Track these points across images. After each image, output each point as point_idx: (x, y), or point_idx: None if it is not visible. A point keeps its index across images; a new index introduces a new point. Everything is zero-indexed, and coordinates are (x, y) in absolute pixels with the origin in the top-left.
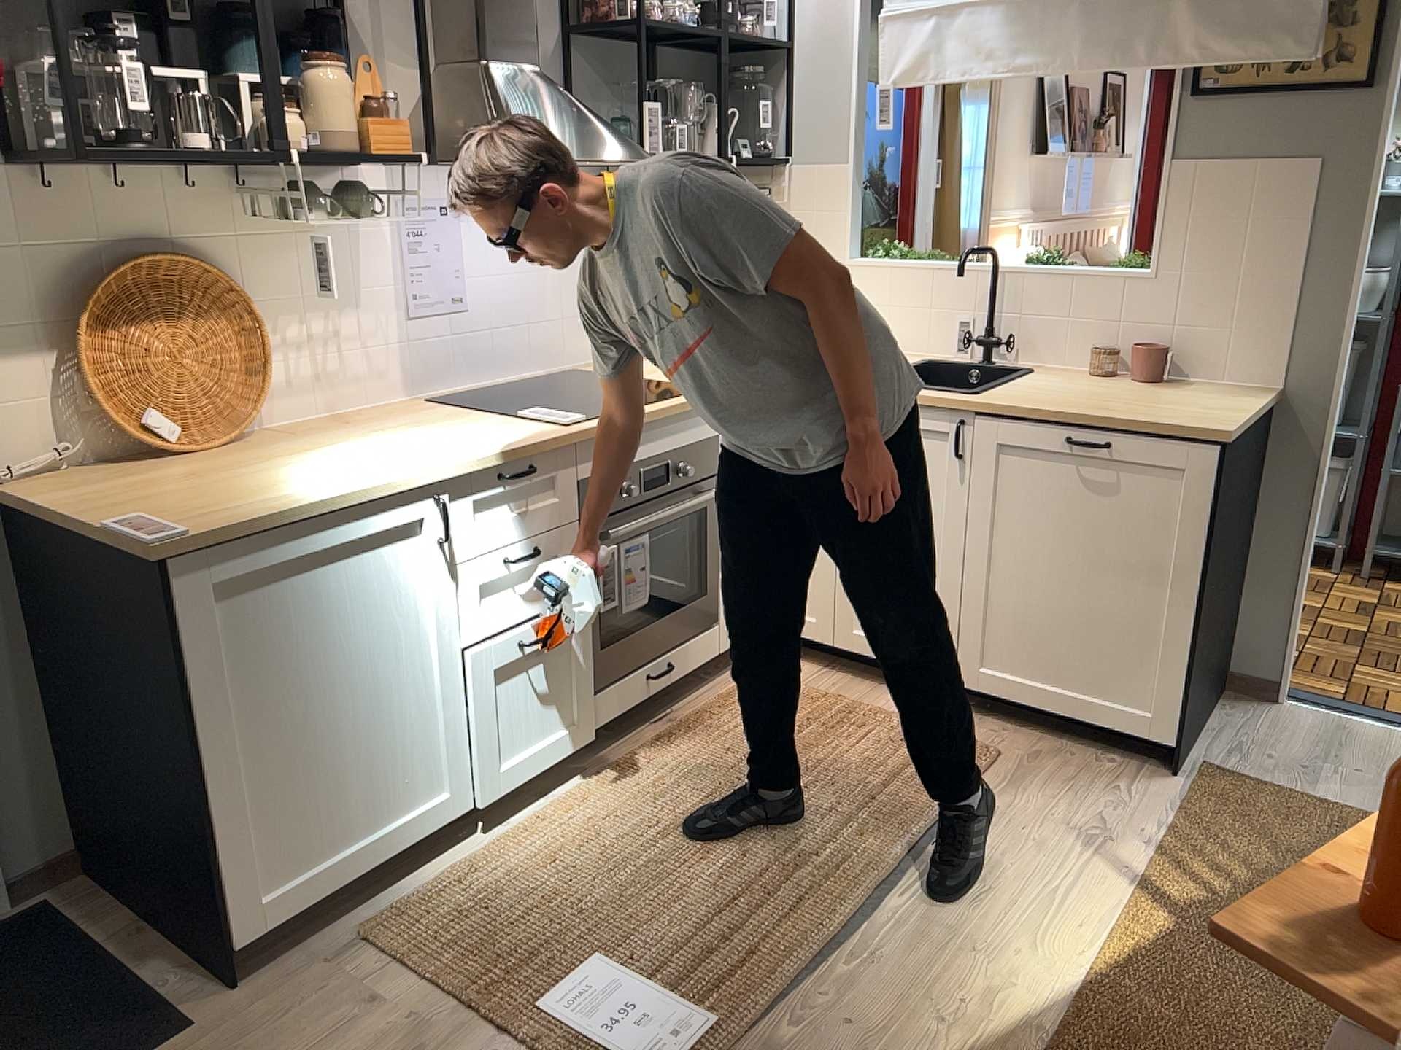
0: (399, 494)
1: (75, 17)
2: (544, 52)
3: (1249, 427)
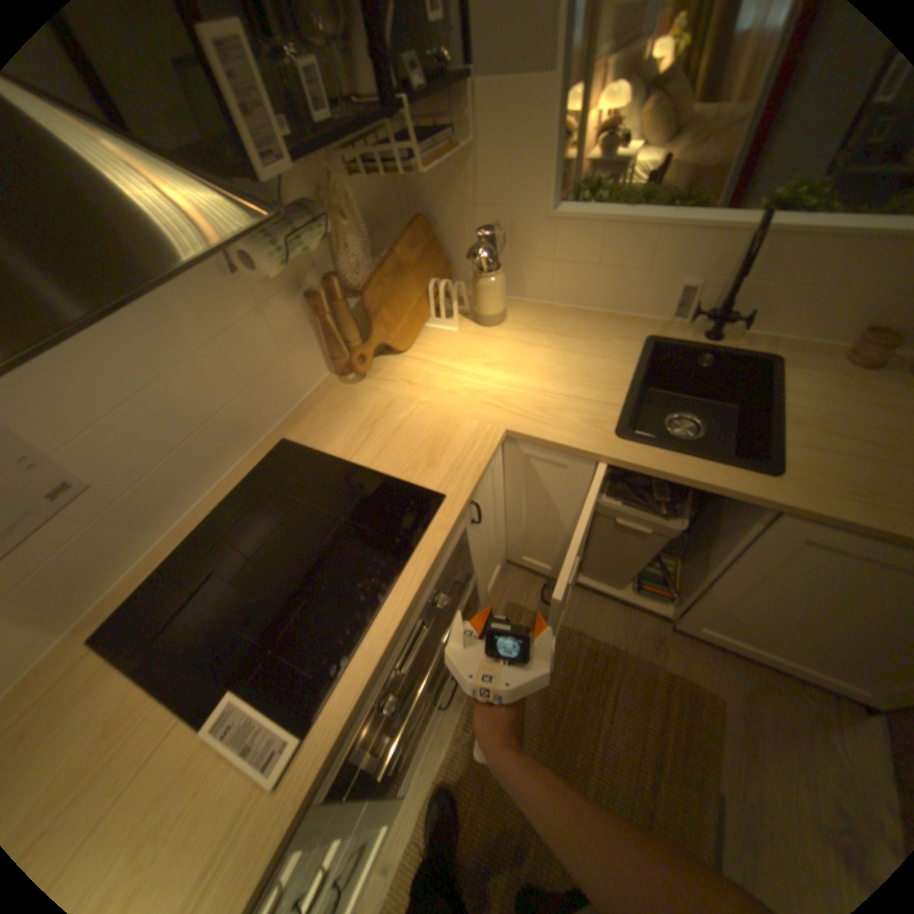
0: None
1: None
2: None
3: None
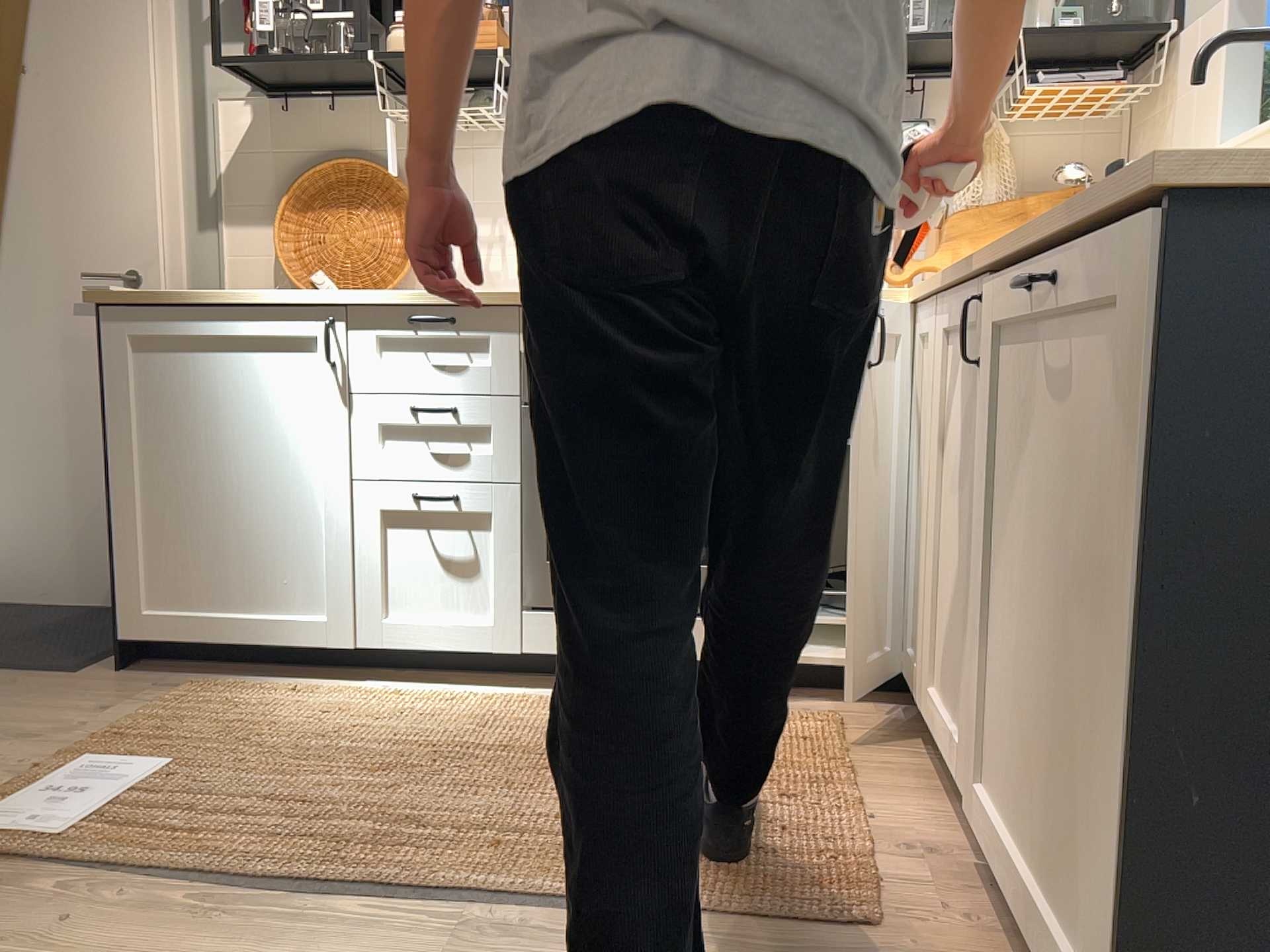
0: (291, 306)
1: None
2: None
3: None
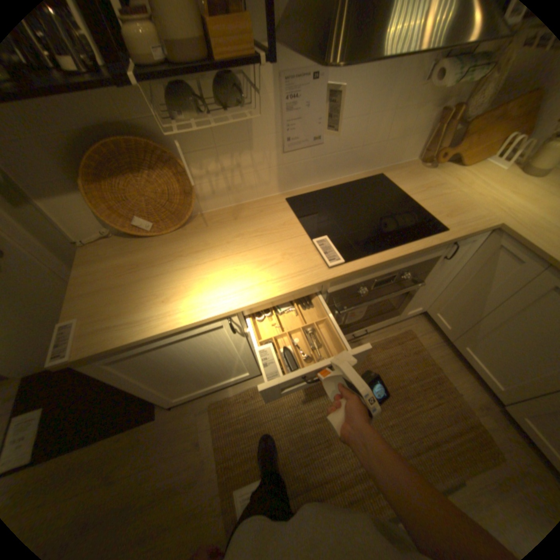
0: (203, 322)
1: None
2: None
3: None
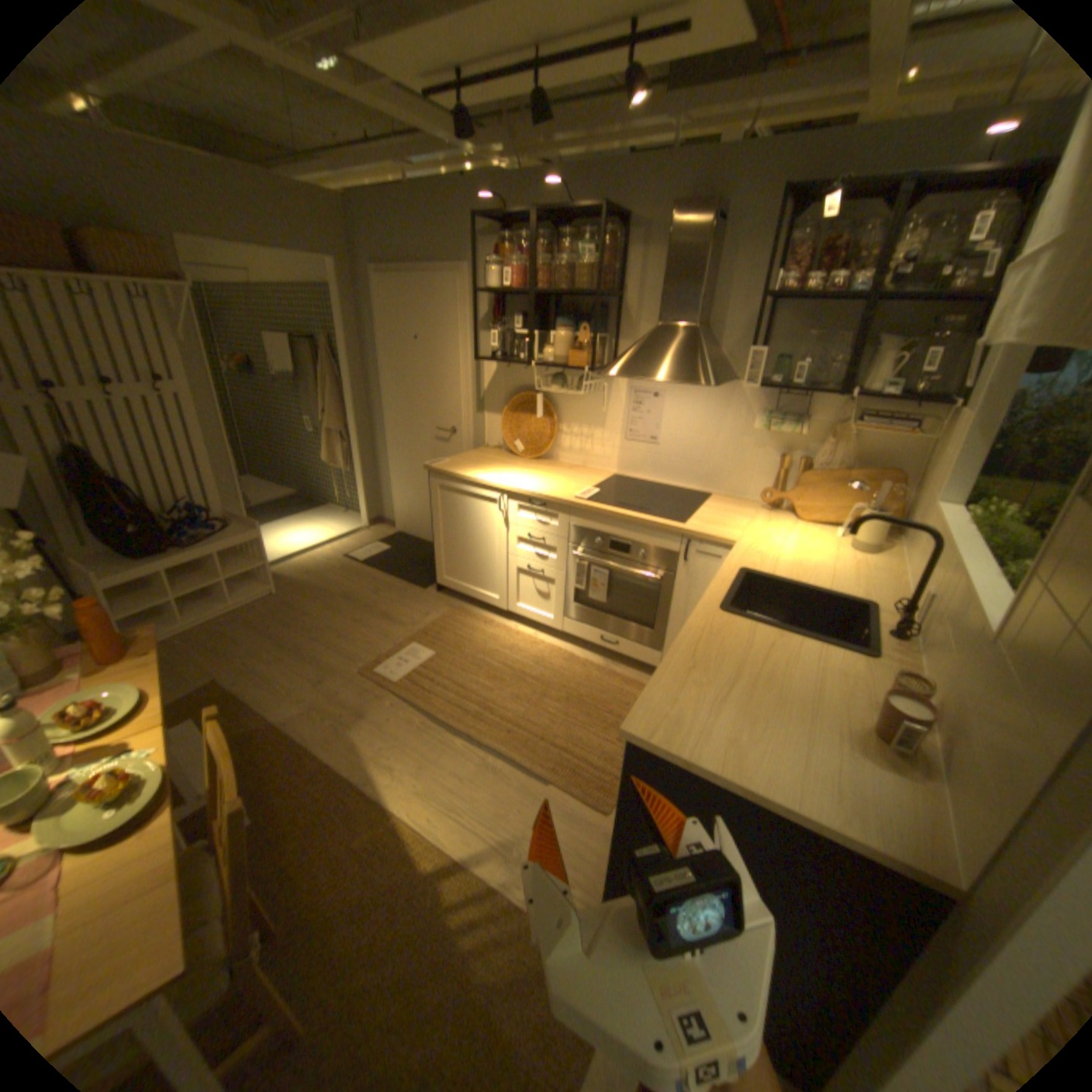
0: (488, 487)
1: (527, 313)
2: (751, 312)
3: (723, 790)
